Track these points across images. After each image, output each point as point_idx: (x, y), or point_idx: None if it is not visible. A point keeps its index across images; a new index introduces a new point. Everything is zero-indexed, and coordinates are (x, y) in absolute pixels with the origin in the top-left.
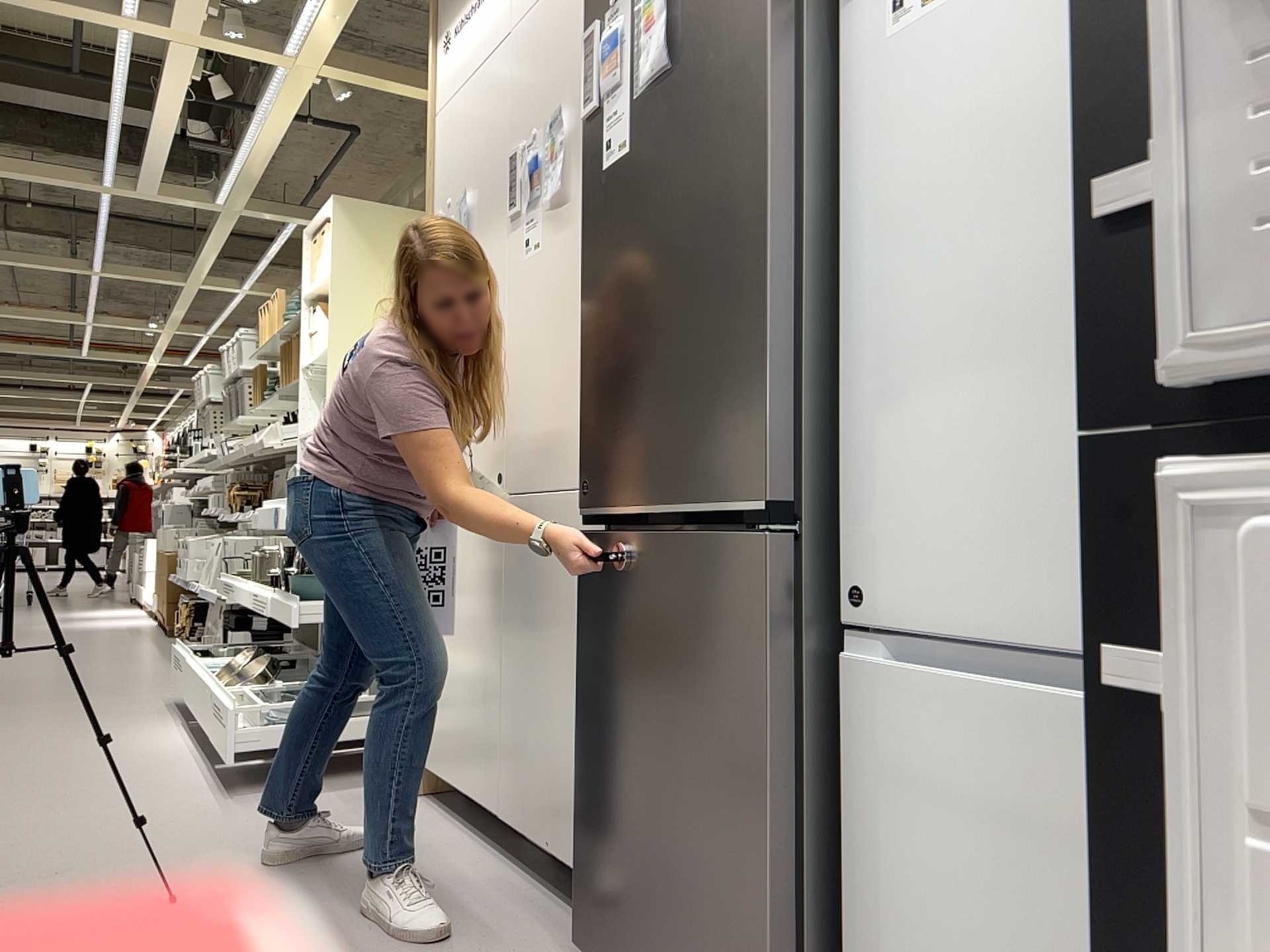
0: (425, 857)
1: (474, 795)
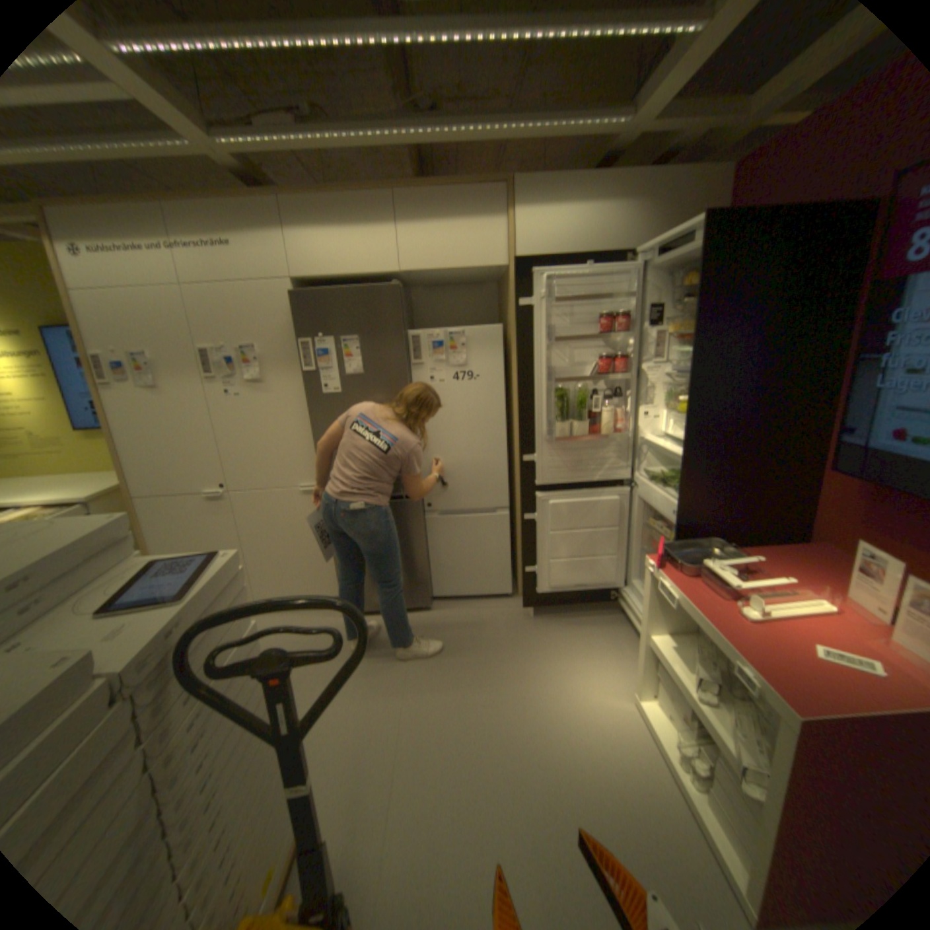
0: None
1: None
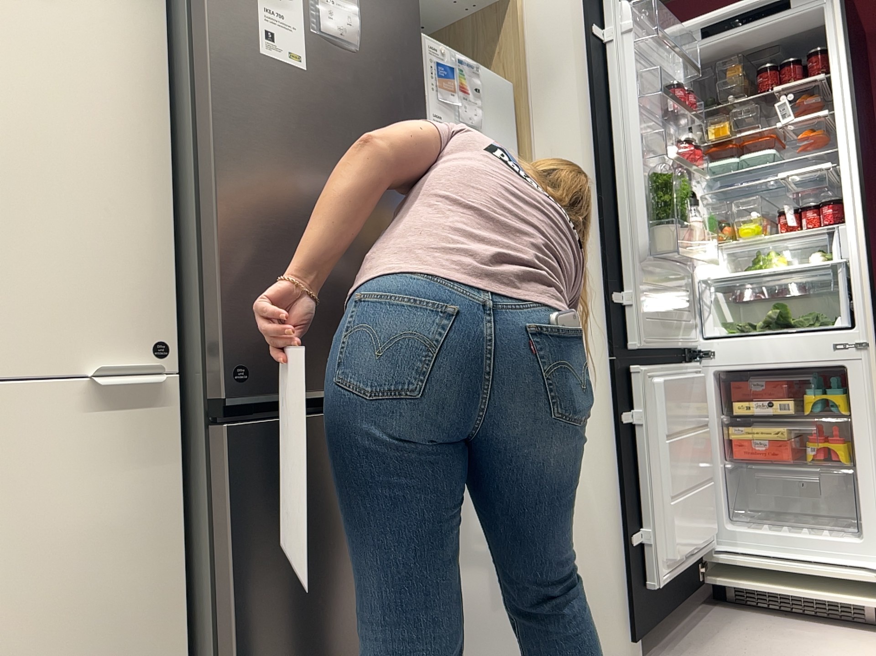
0: None
1: None
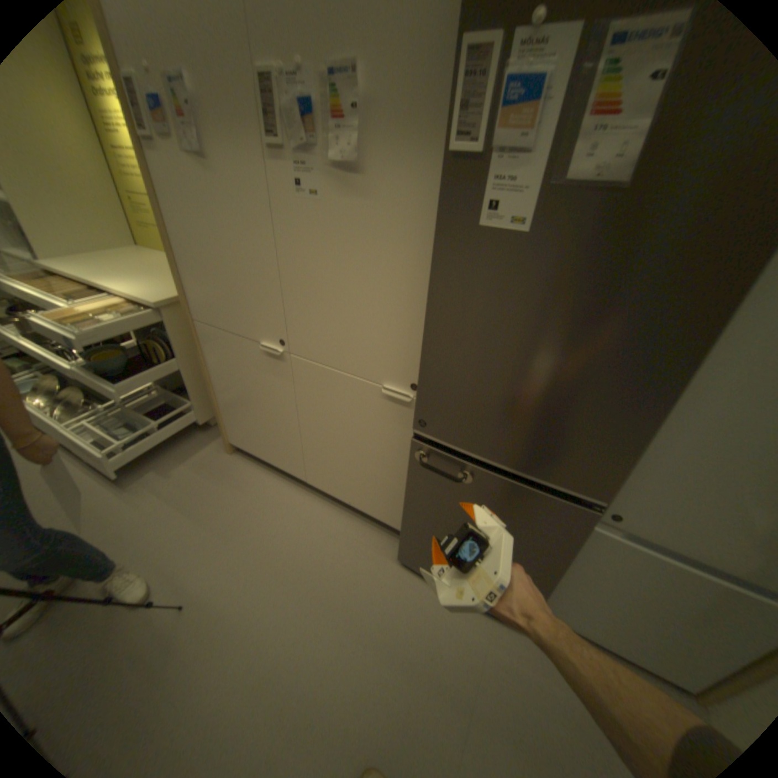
0: (275, 505)
1: (283, 467)
